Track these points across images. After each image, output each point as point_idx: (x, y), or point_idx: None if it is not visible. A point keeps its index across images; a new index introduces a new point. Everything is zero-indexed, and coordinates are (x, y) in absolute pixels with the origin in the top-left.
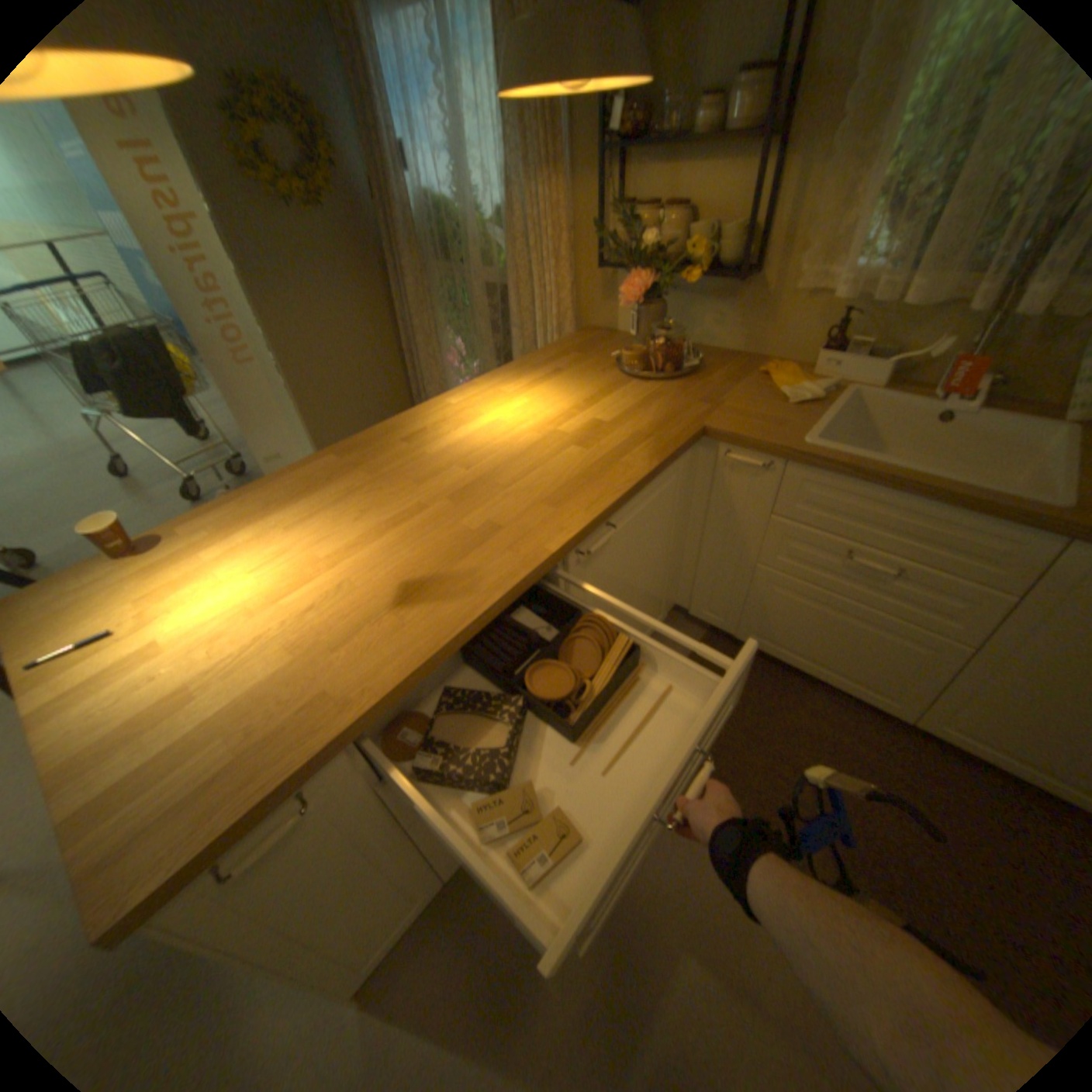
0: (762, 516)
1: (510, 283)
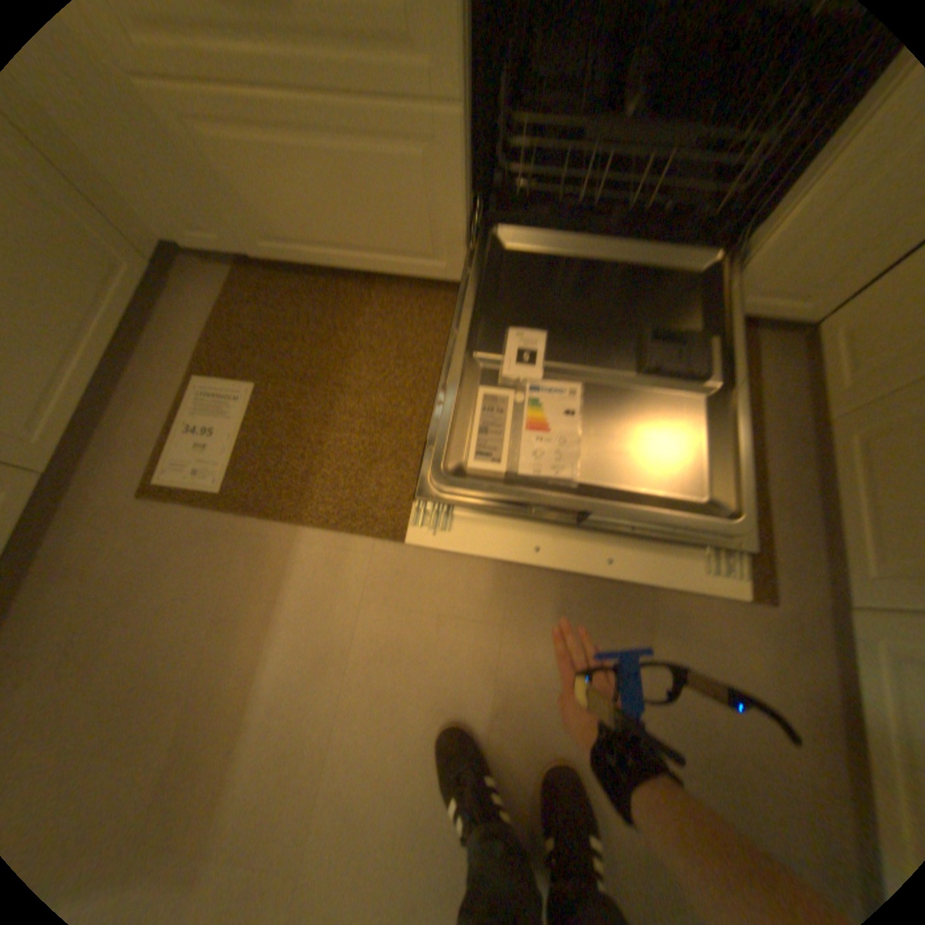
0: None
1: None
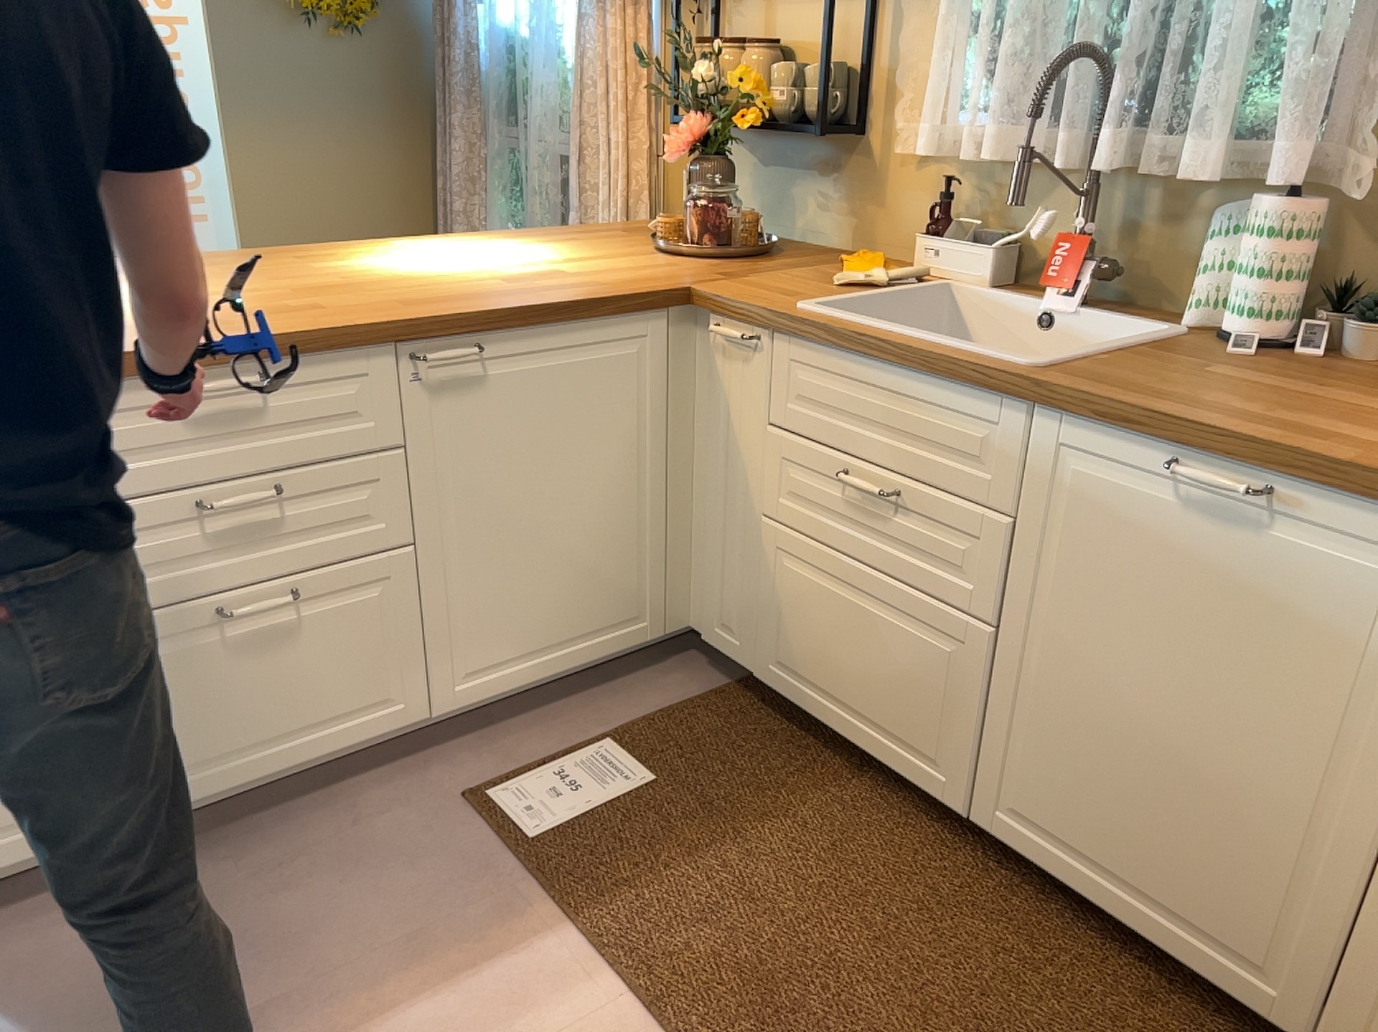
0: (758, 429)
1: (572, 147)
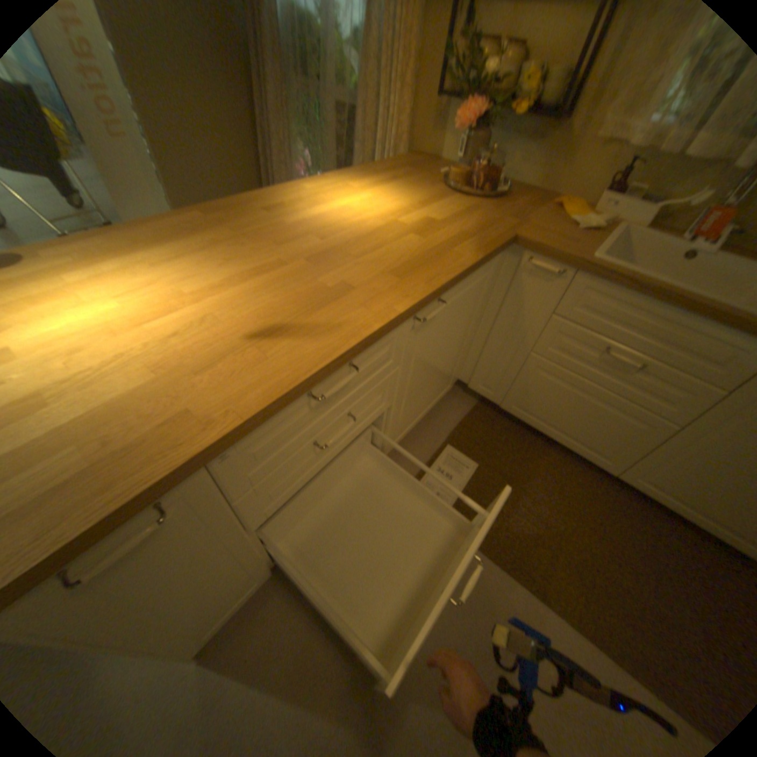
0: (544, 314)
1: (359, 99)
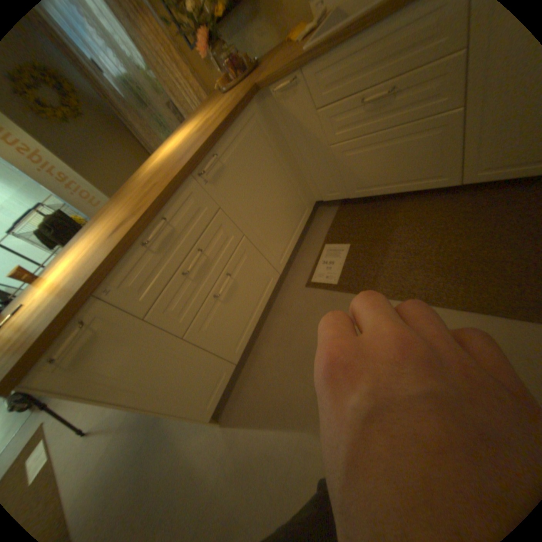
0: (313, 116)
1: (167, 92)
